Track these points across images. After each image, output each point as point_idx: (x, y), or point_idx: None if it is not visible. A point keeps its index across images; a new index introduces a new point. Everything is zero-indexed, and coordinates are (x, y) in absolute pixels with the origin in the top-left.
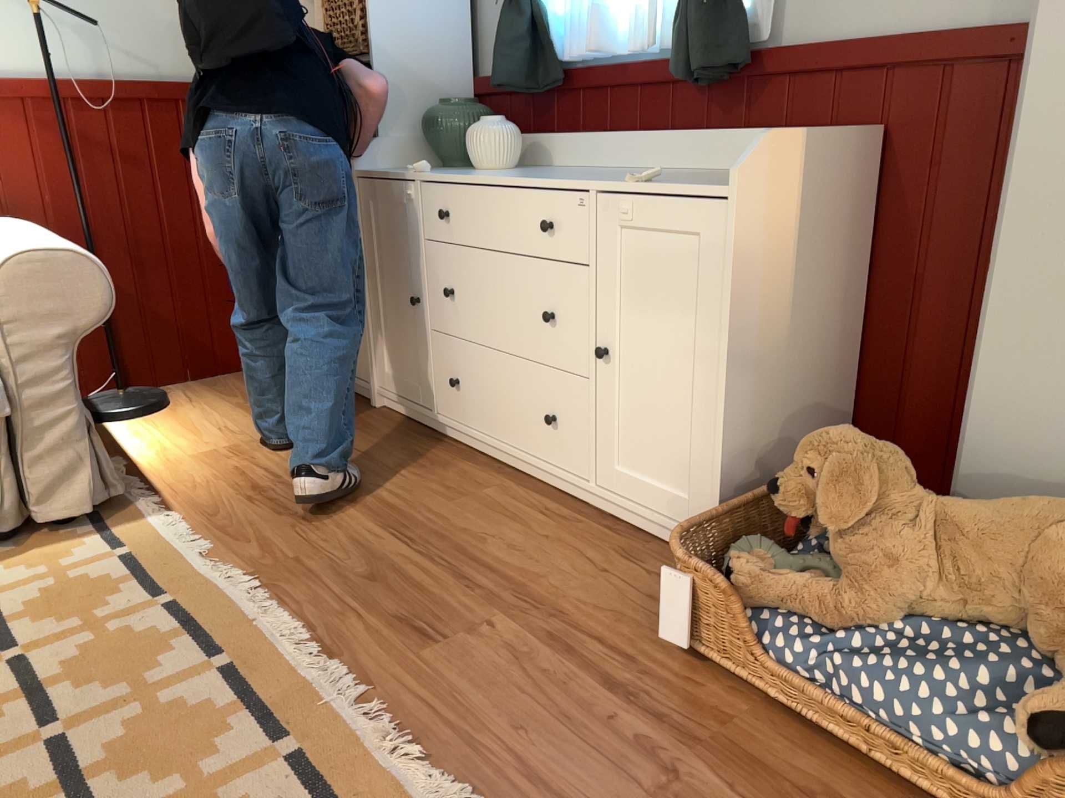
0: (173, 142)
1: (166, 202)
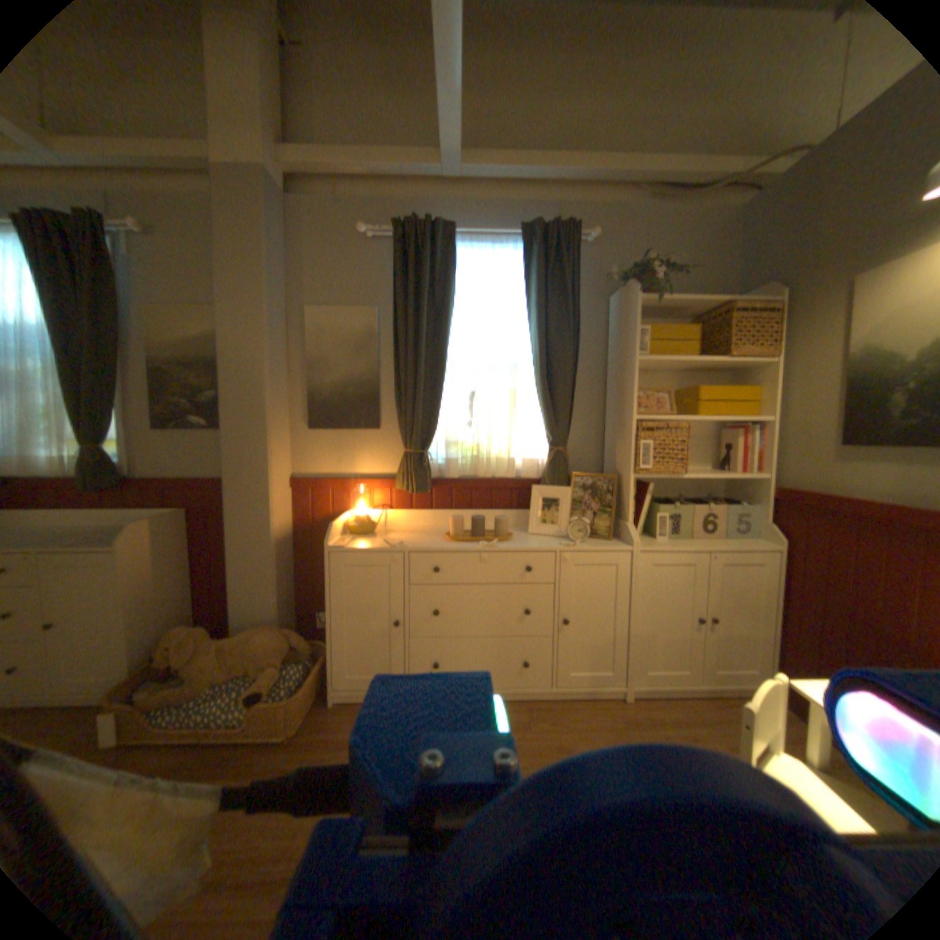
0: None
1: None
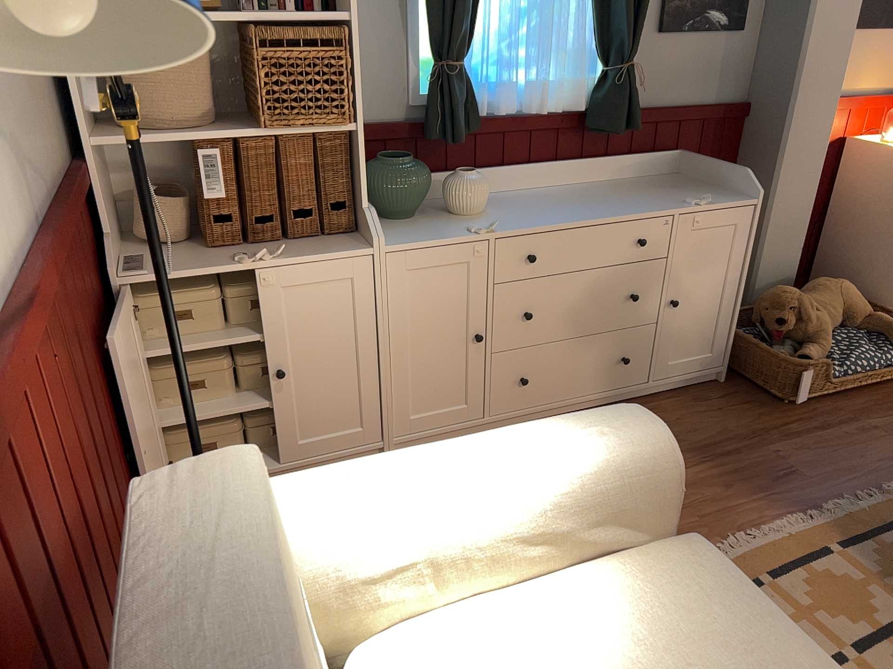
0: (77, 287)
1: (97, 382)
